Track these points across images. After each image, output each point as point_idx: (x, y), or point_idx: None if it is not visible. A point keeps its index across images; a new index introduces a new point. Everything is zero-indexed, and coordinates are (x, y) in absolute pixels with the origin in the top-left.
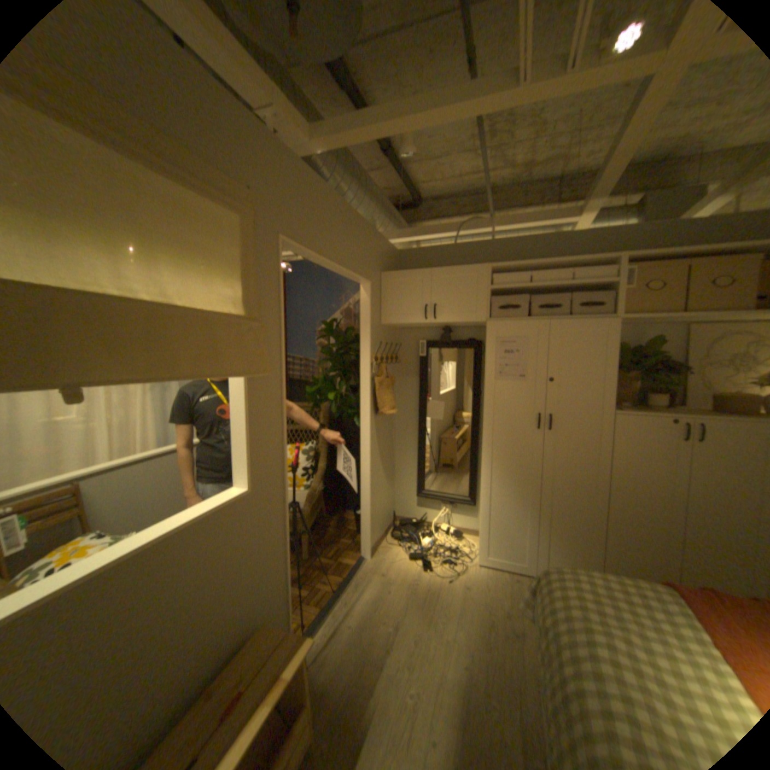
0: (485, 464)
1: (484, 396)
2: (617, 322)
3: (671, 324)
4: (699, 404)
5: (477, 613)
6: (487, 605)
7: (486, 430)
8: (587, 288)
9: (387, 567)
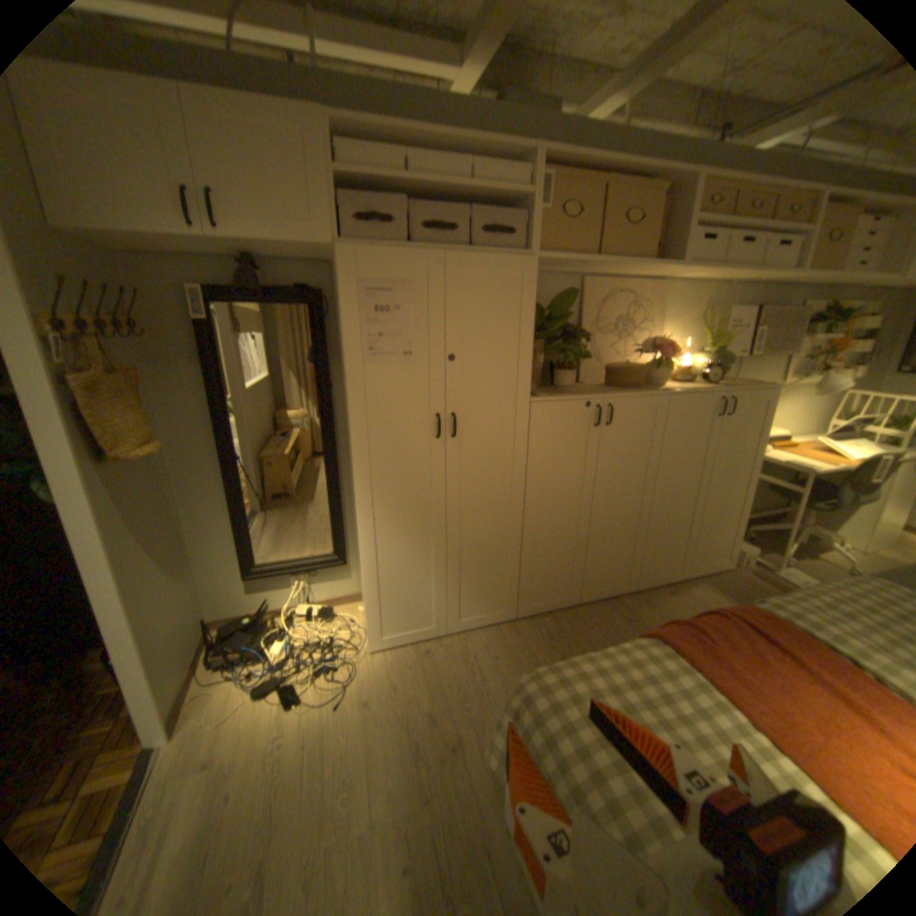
0: (363, 507)
1: (349, 392)
2: (529, 263)
3: (567, 275)
4: (590, 378)
5: (389, 741)
6: (399, 715)
7: (359, 452)
8: (489, 201)
9: (209, 739)
